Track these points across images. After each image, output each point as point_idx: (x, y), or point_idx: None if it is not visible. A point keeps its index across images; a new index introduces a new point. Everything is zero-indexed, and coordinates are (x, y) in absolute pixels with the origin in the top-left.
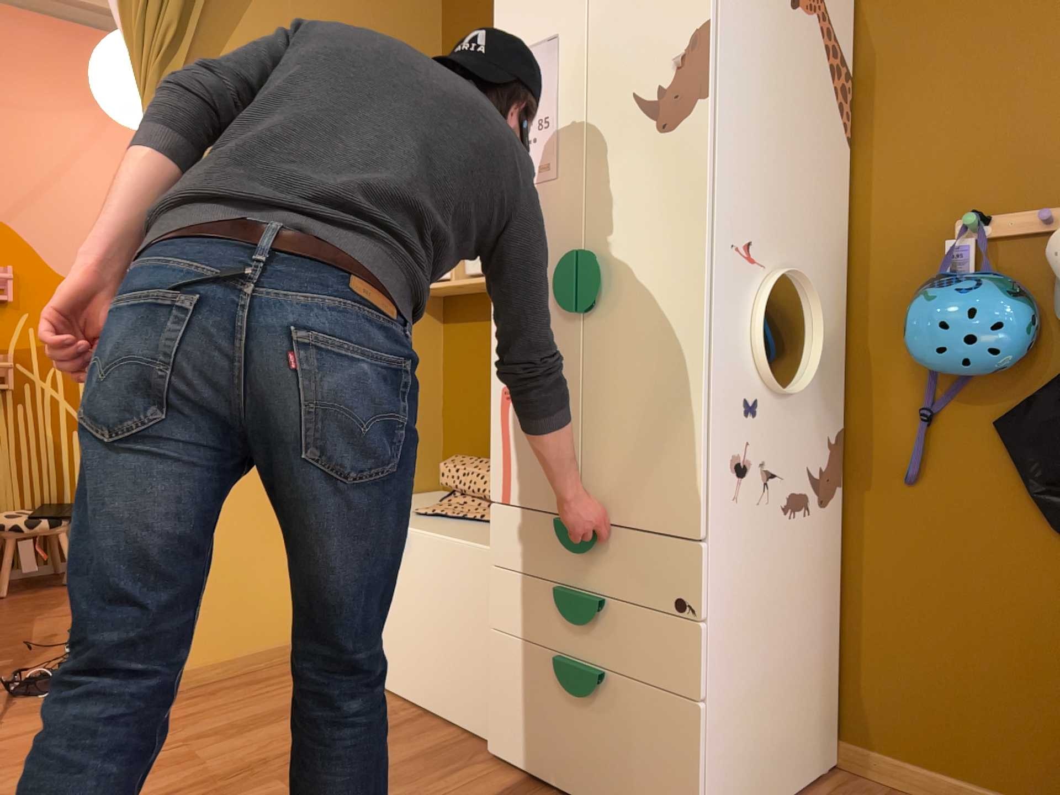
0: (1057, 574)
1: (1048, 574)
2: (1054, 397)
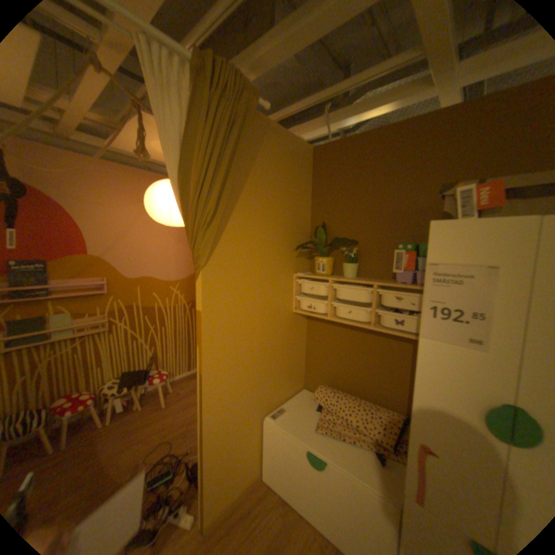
0: None
1: None
2: None
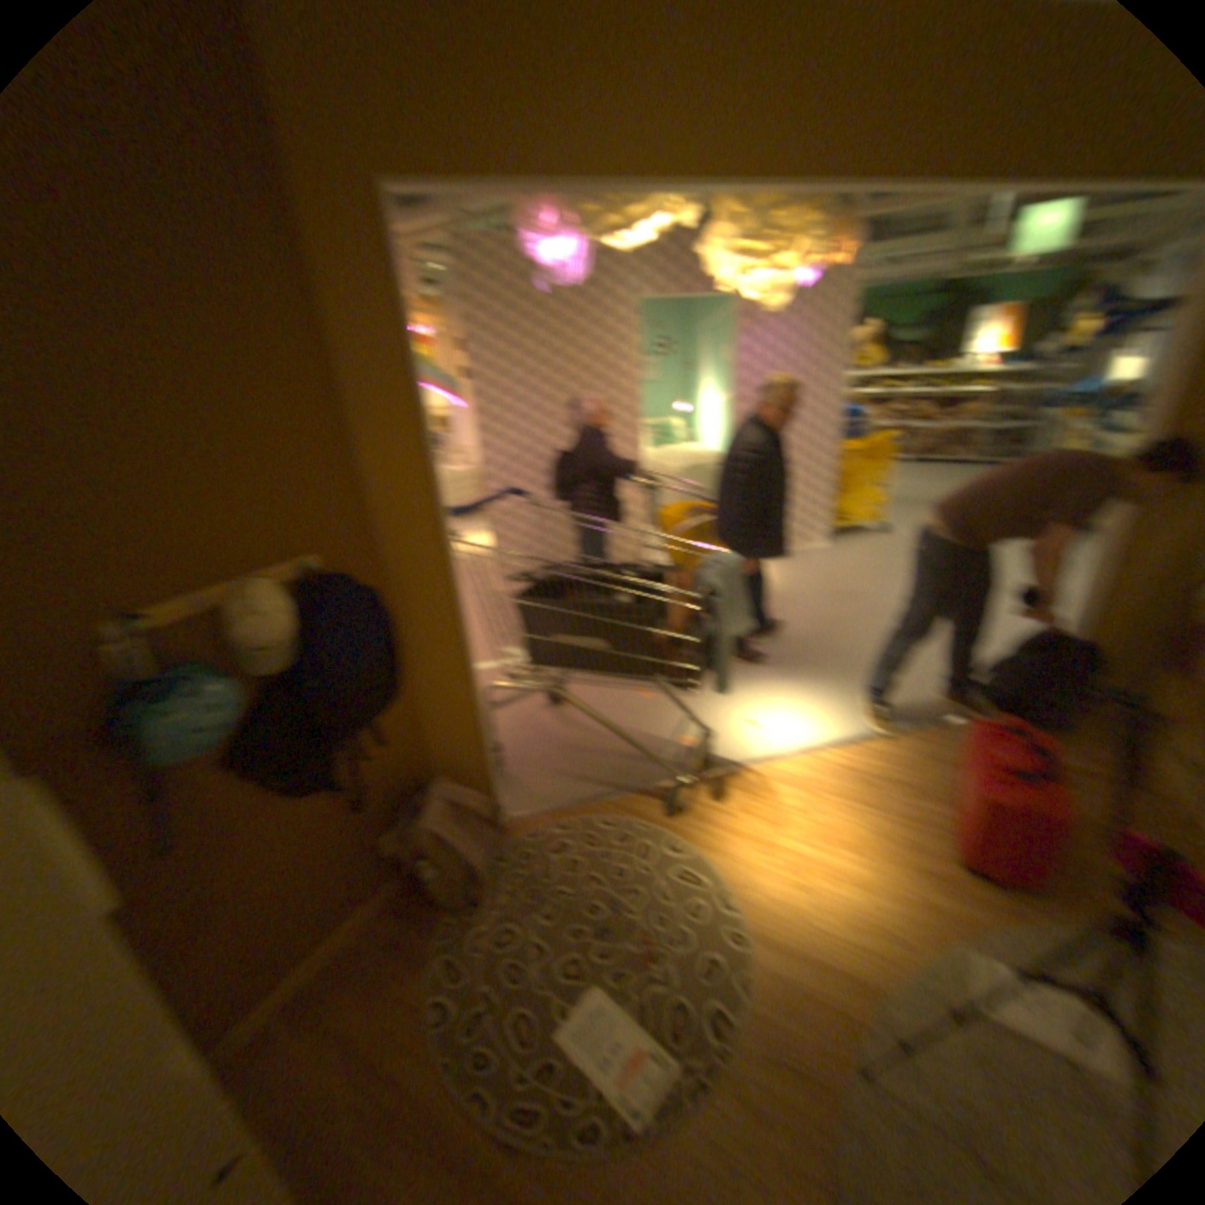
0: (288, 821)
1: (283, 825)
2: (255, 726)
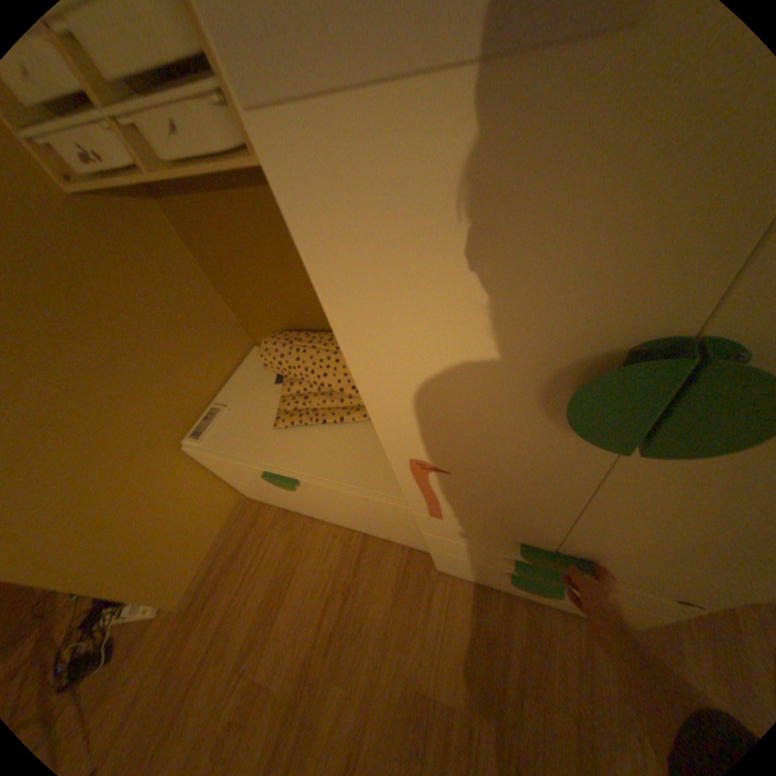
0: None
1: None
2: None
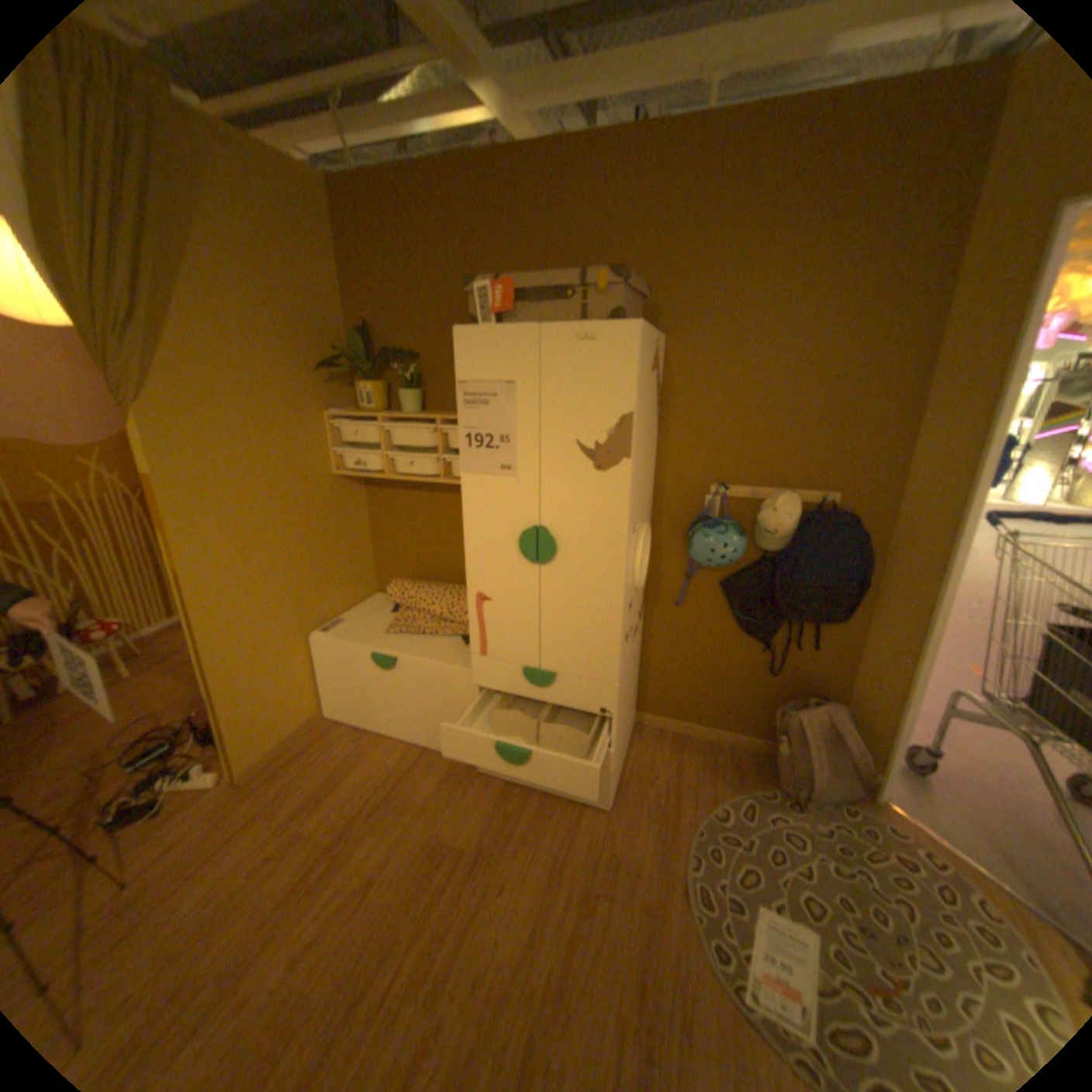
0: (737, 646)
1: (734, 645)
2: (749, 577)
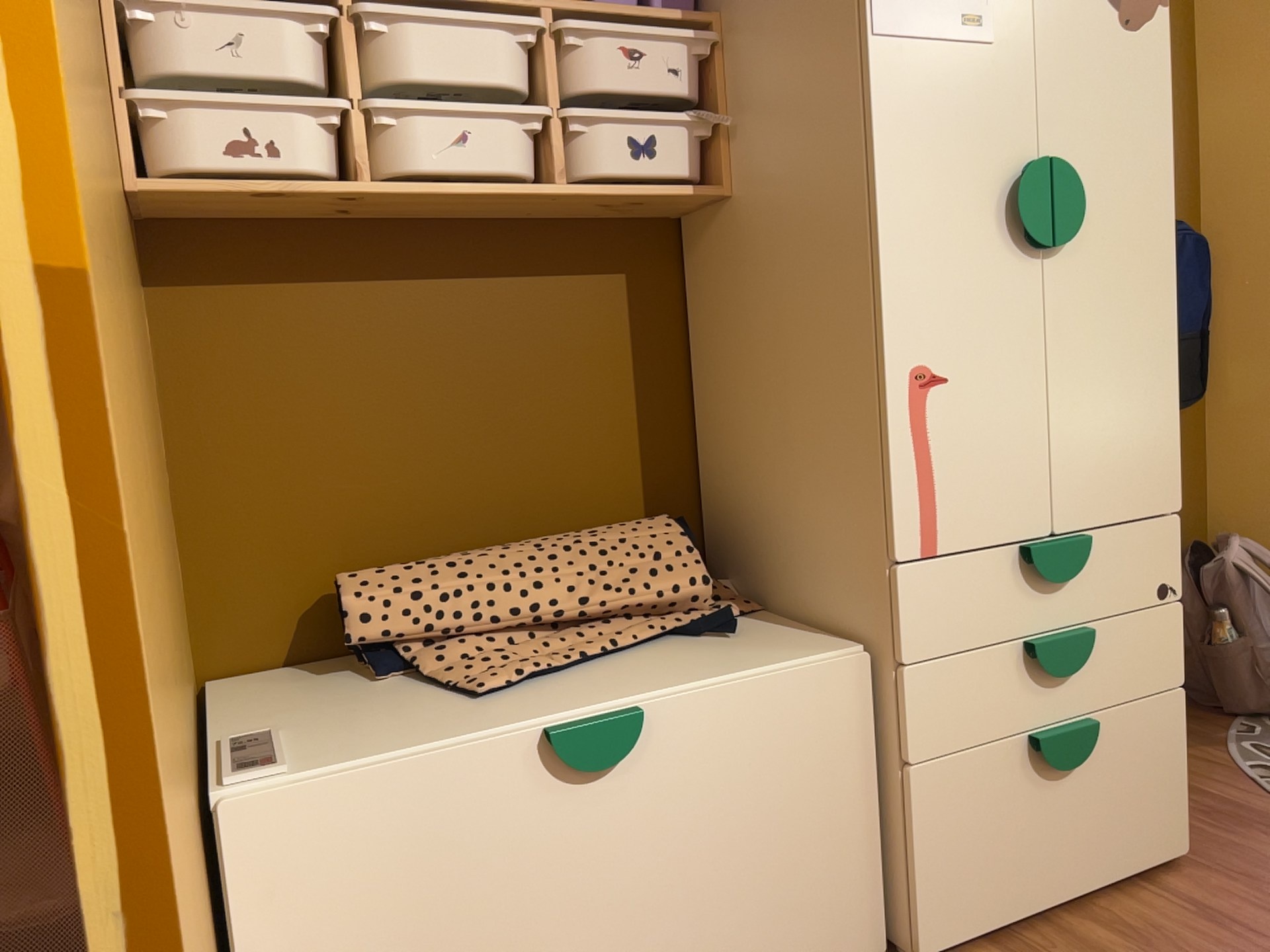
0: None
1: None
2: None
